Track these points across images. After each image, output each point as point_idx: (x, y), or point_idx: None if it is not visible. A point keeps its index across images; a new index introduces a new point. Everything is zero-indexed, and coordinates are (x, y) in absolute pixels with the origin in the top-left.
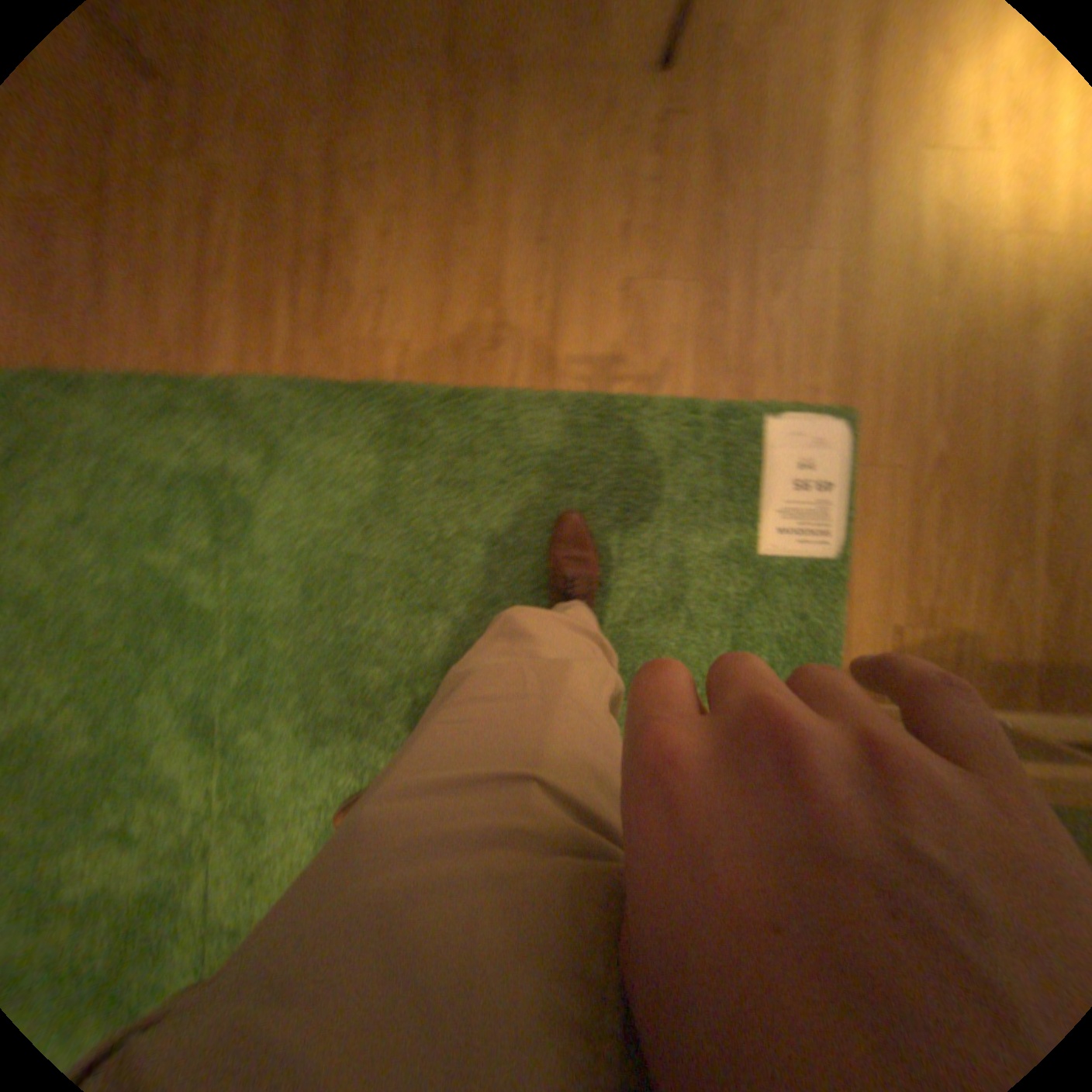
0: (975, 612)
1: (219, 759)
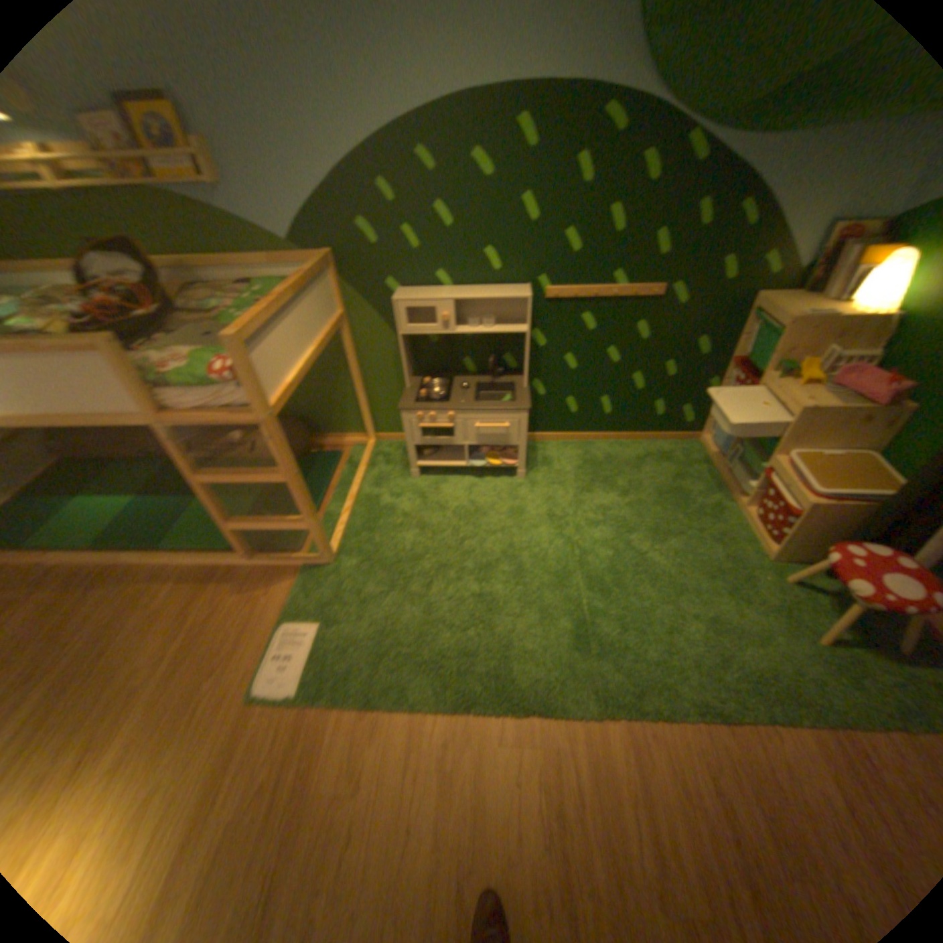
0: (224, 602)
1: (566, 533)
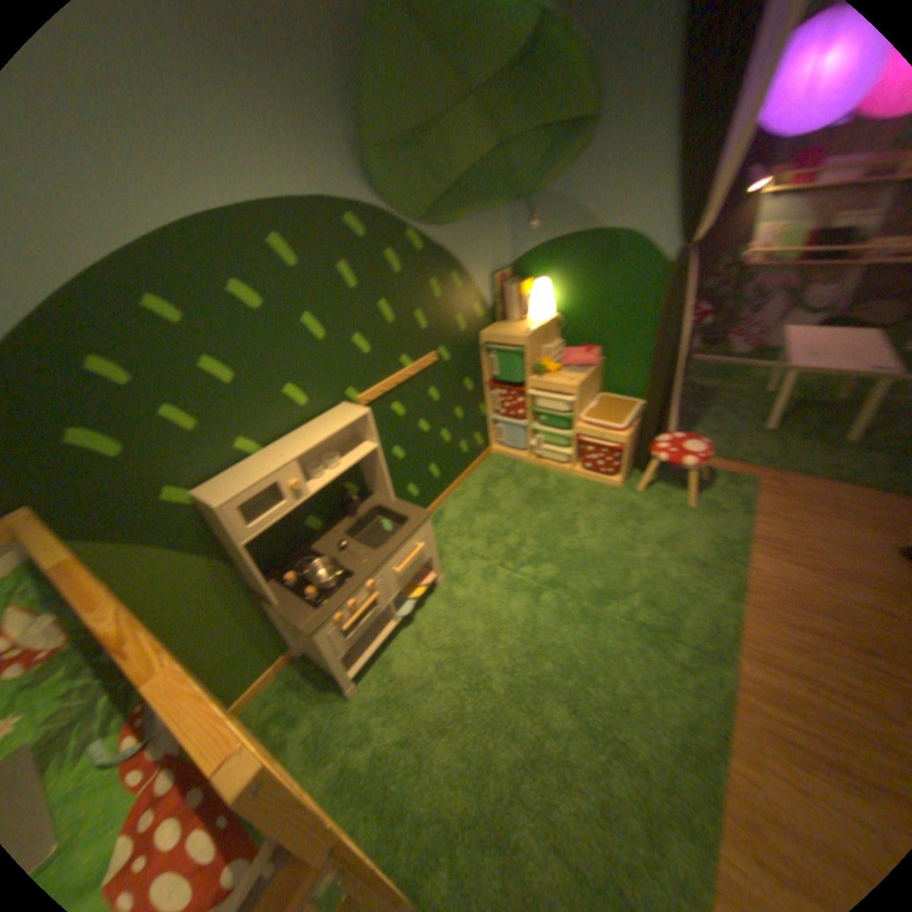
0: None
1: (532, 586)
